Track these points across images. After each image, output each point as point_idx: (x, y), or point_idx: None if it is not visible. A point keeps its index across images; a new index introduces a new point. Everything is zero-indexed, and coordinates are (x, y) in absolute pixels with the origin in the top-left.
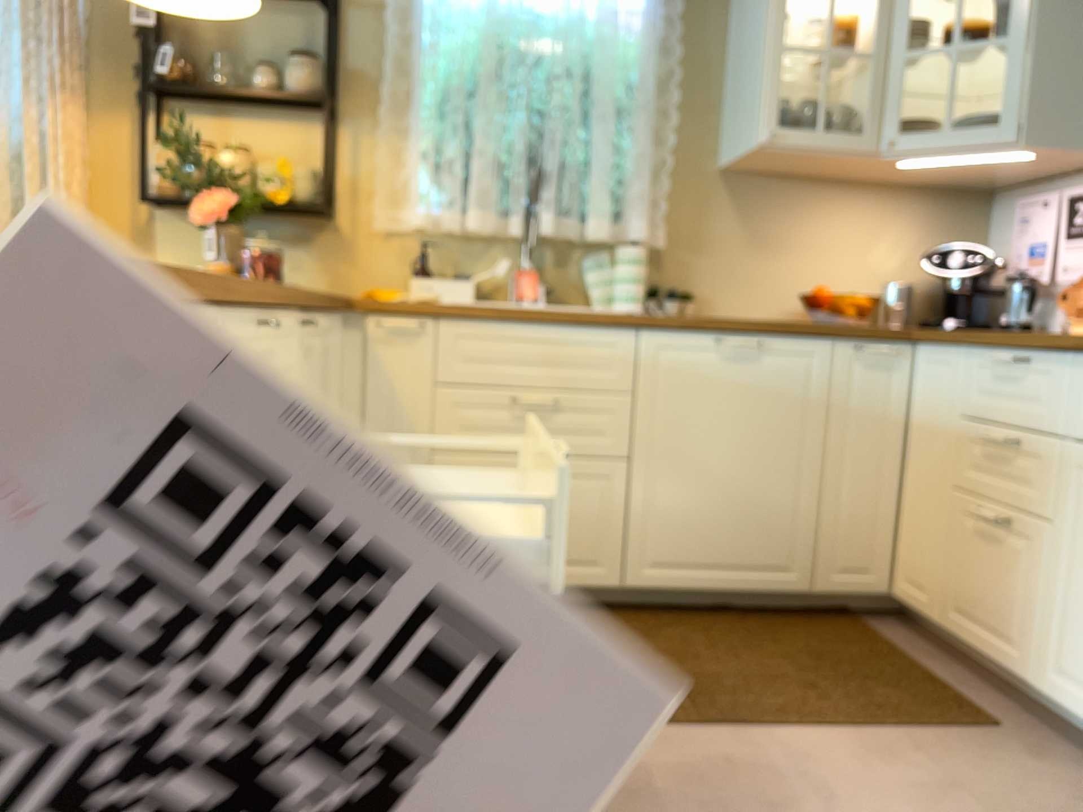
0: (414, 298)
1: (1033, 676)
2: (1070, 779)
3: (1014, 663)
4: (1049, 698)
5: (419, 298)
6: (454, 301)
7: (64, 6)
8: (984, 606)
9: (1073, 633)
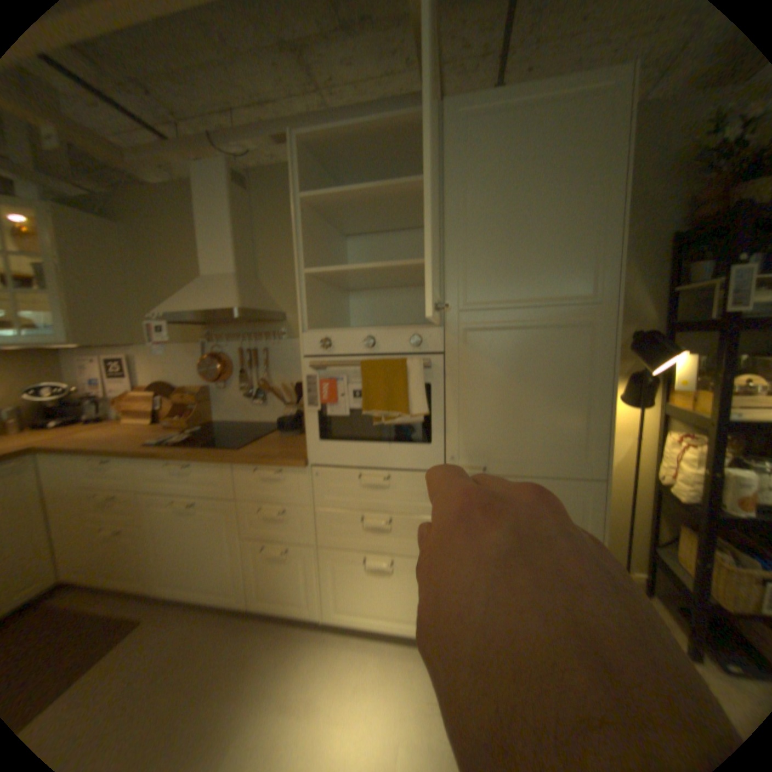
0: None
1: (149, 587)
2: (175, 623)
3: (138, 585)
4: (157, 593)
5: None
6: None
7: None
8: (116, 567)
9: (160, 565)
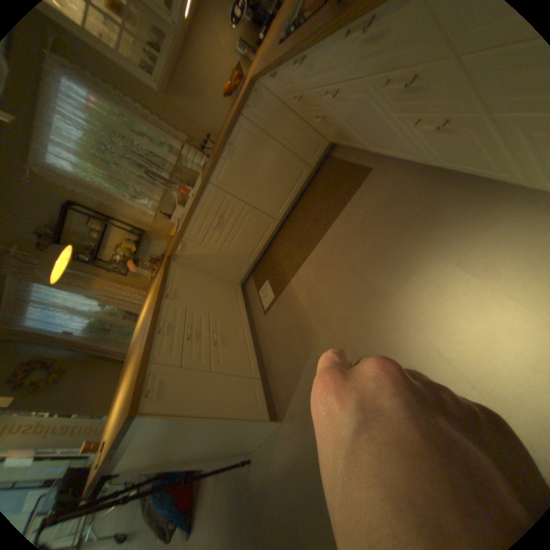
0: (177, 223)
1: (367, 147)
2: (391, 172)
3: (361, 146)
4: (374, 151)
5: (177, 222)
6: (182, 213)
7: (63, 275)
8: (343, 137)
9: (361, 136)
